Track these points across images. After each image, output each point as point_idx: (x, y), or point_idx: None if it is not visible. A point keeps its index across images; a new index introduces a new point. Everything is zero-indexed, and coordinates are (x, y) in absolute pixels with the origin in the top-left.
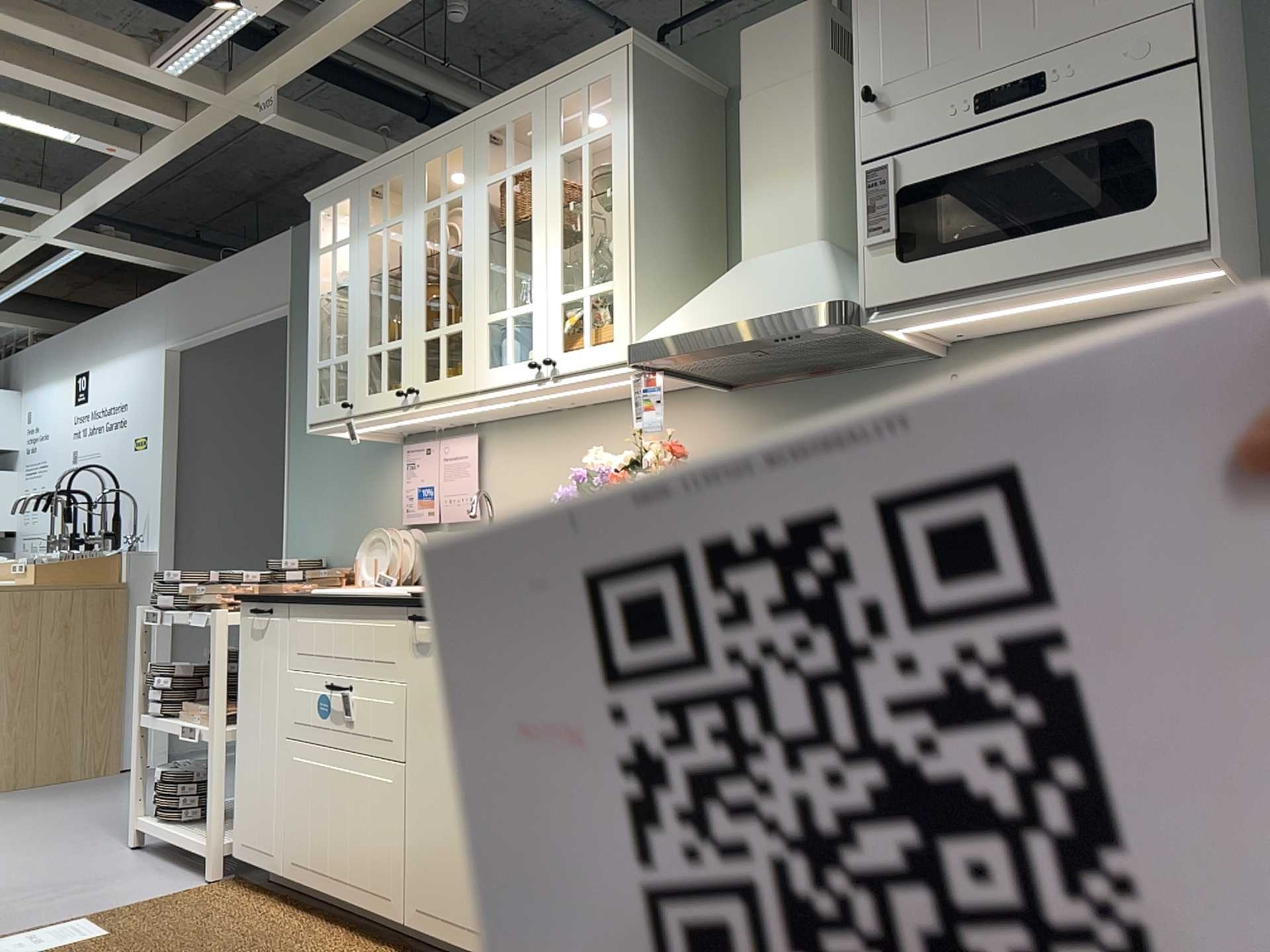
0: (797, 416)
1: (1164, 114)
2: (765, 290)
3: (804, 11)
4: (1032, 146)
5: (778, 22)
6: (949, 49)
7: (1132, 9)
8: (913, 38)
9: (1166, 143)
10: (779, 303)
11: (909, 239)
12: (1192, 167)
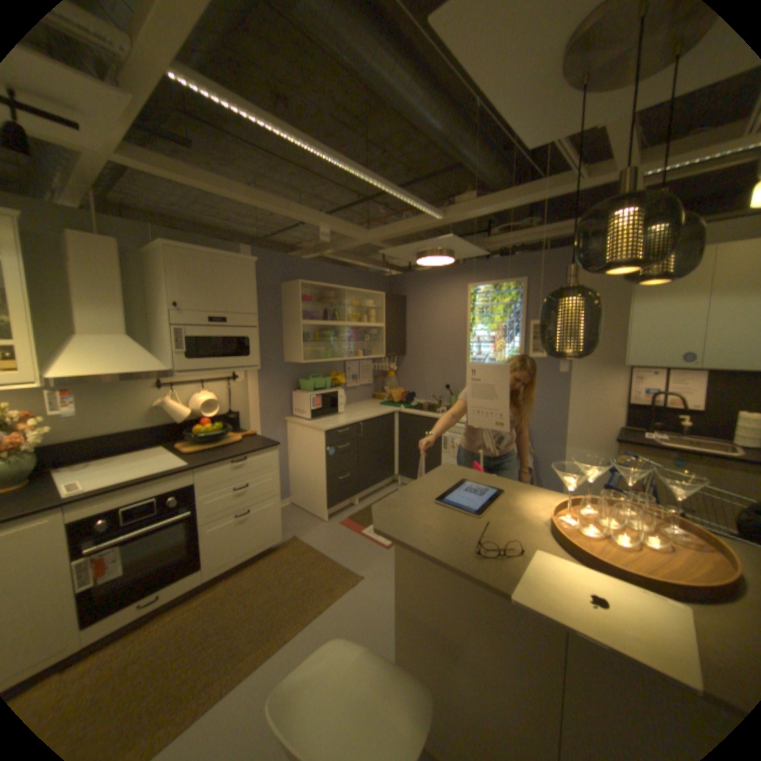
0: (86, 391)
1: (253, 337)
2: (123, 357)
3: (113, 240)
4: (225, 335)
5: (97, 237)
6: (202, 300)
7: (247, 310)
8: (190, 291)
9: (253, 343)
10: (141, 366)
11: (190, 352)
12: (257, 349)
